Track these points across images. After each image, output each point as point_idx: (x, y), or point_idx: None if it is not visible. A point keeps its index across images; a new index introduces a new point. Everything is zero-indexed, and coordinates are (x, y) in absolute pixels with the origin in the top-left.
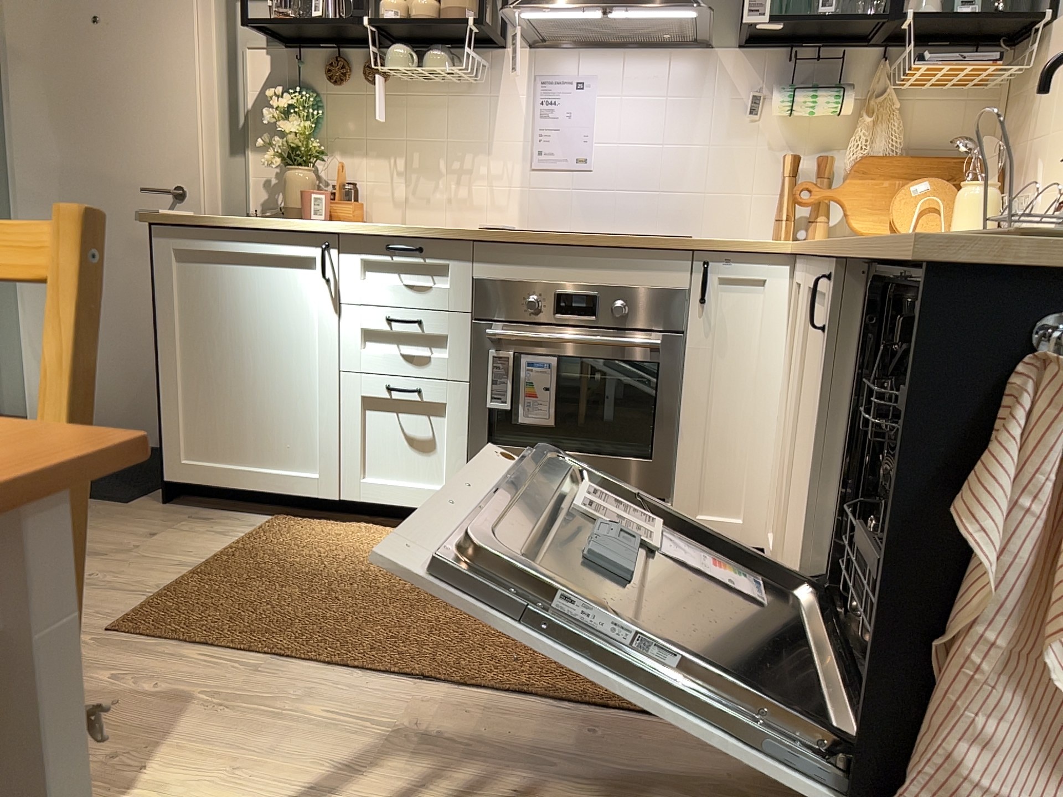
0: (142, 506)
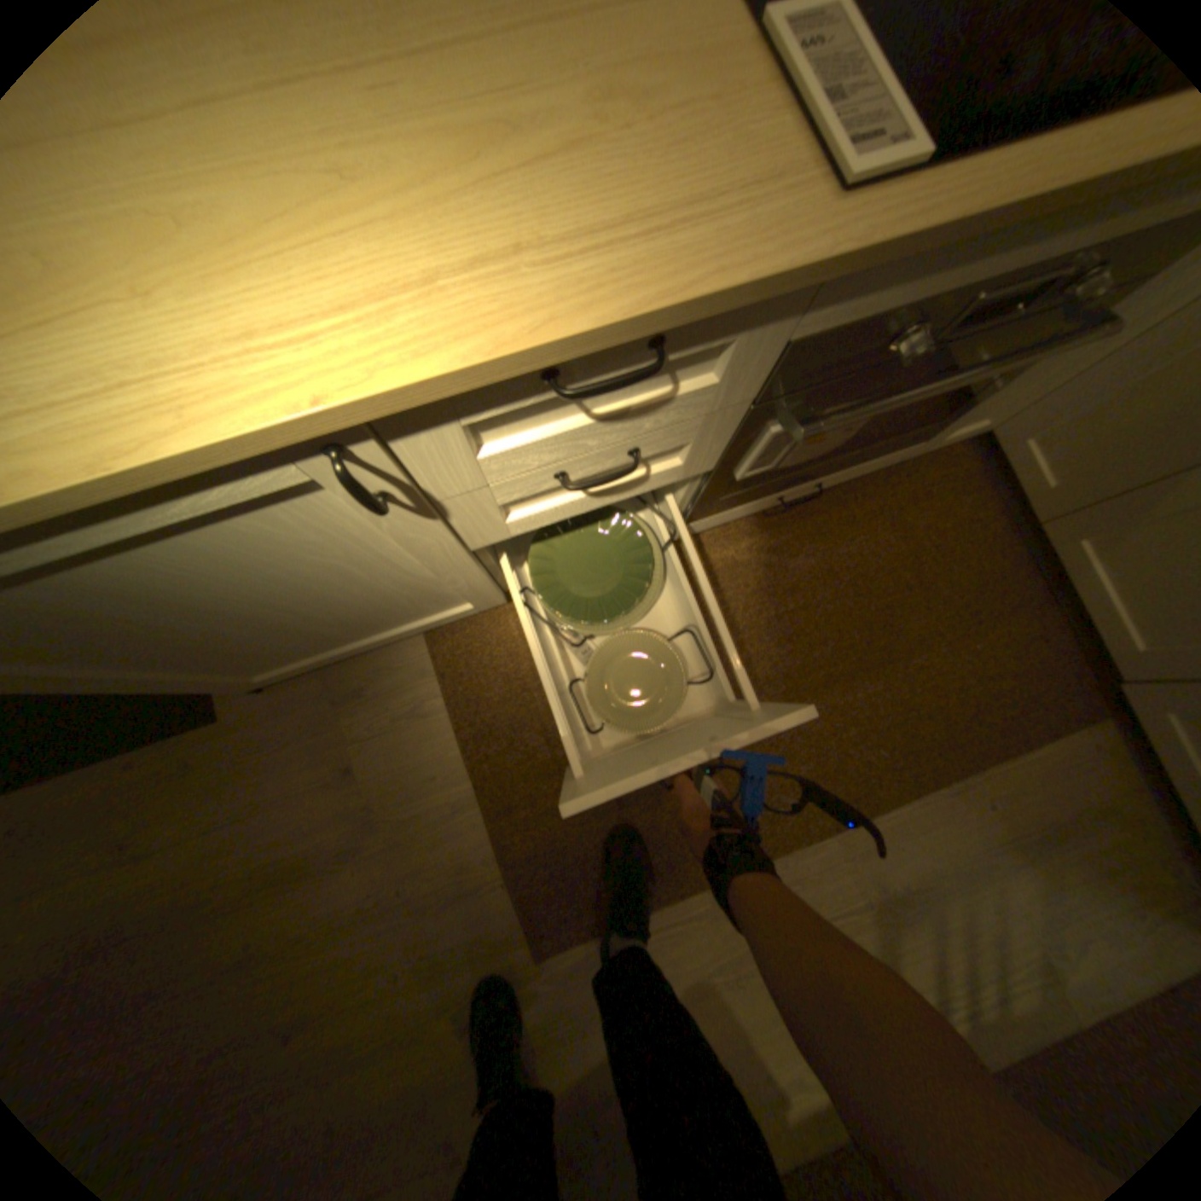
0: (240, 713)
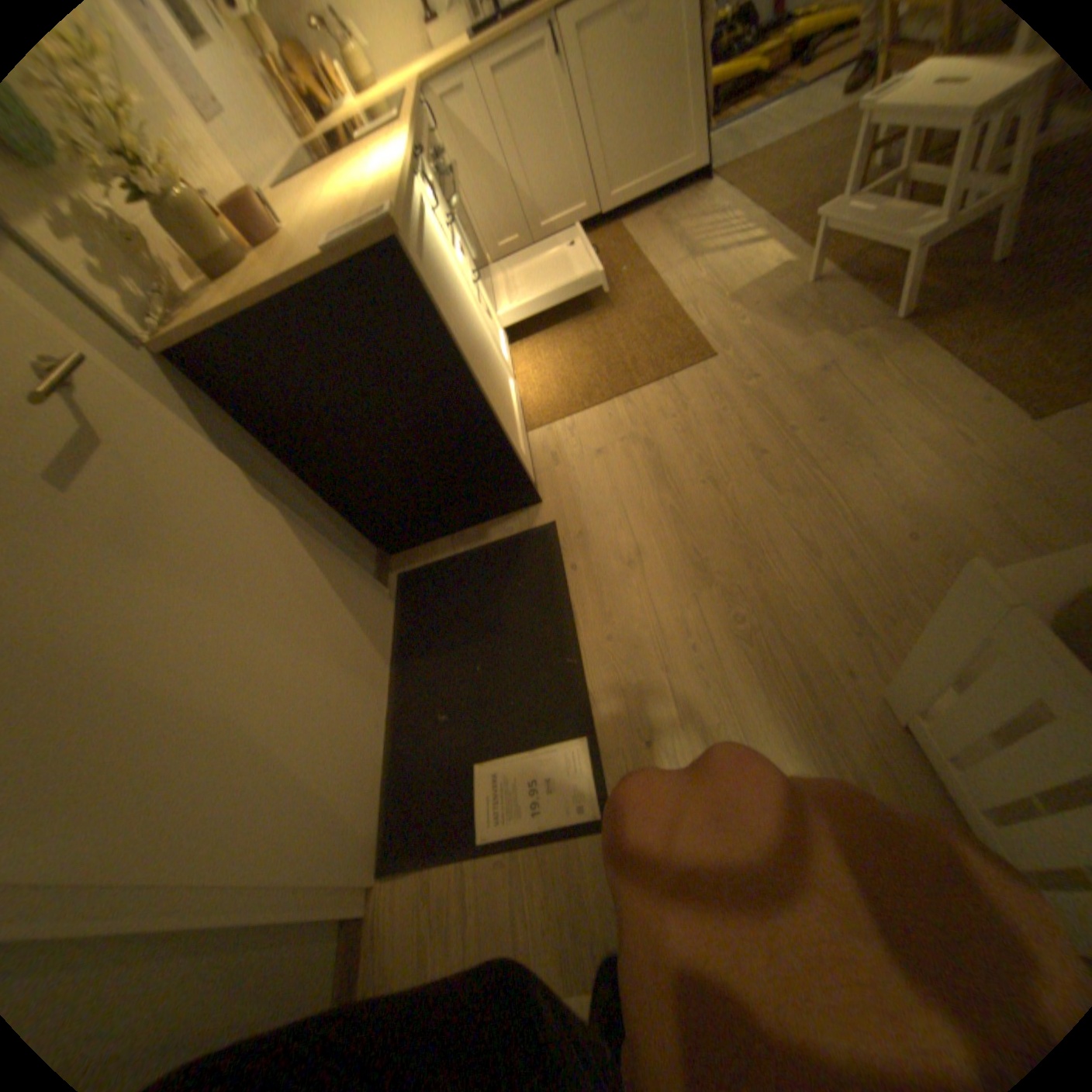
0: (552, 510)
